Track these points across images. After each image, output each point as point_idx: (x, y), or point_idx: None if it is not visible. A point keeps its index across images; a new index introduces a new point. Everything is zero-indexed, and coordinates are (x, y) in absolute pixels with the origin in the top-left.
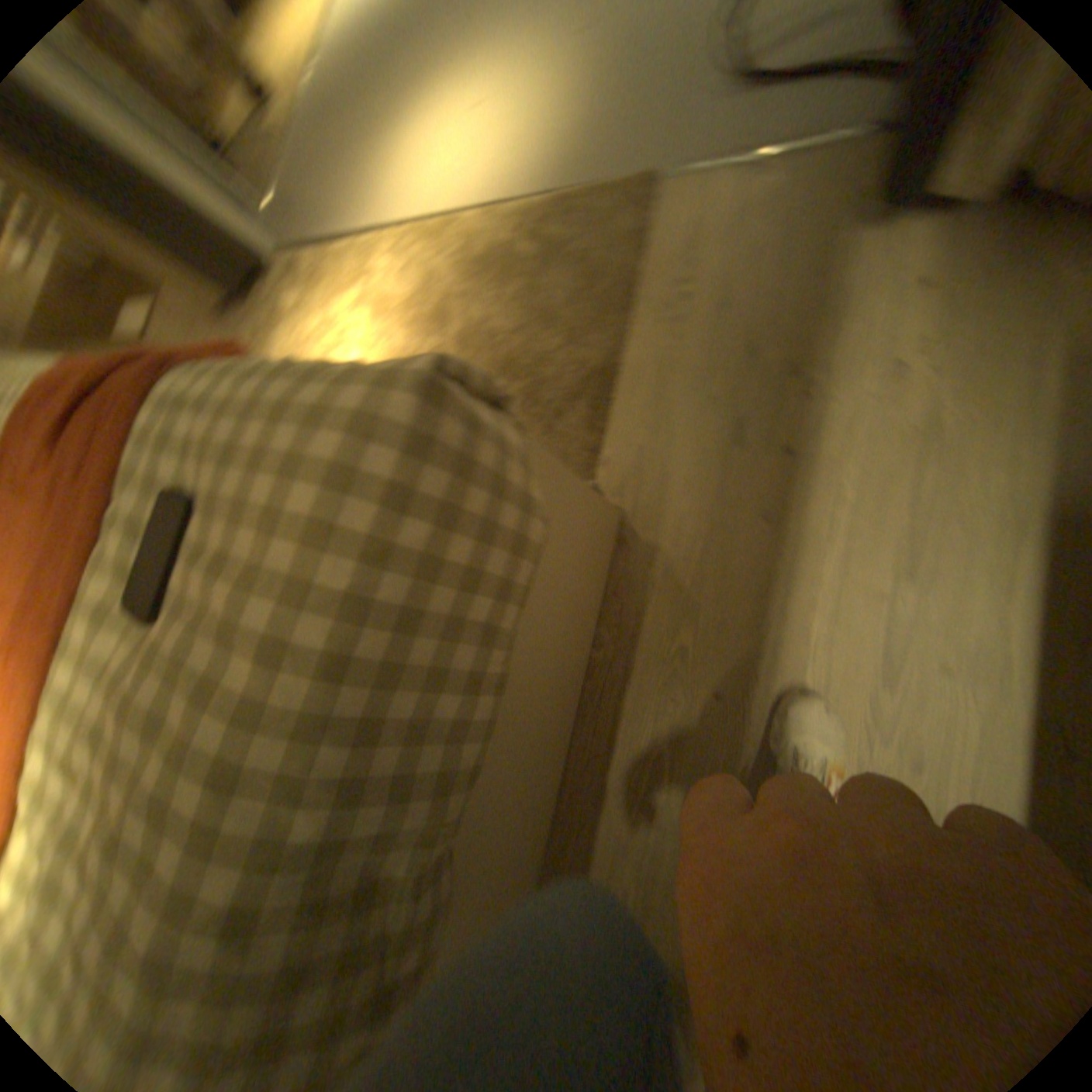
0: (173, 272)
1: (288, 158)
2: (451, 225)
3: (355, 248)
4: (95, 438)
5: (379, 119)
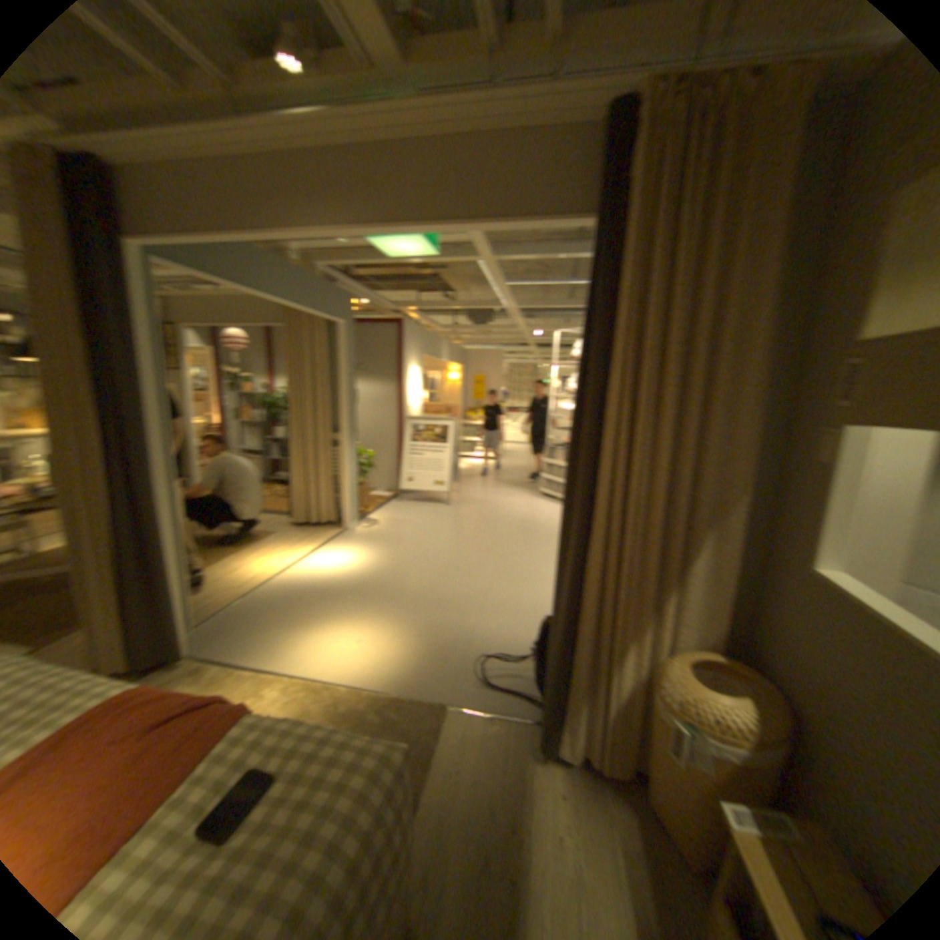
0: (116, 647)
1: (228, 619)
2: (328, 694)
3: (256, 683)
4: (200, 734)
5: (300, 627)
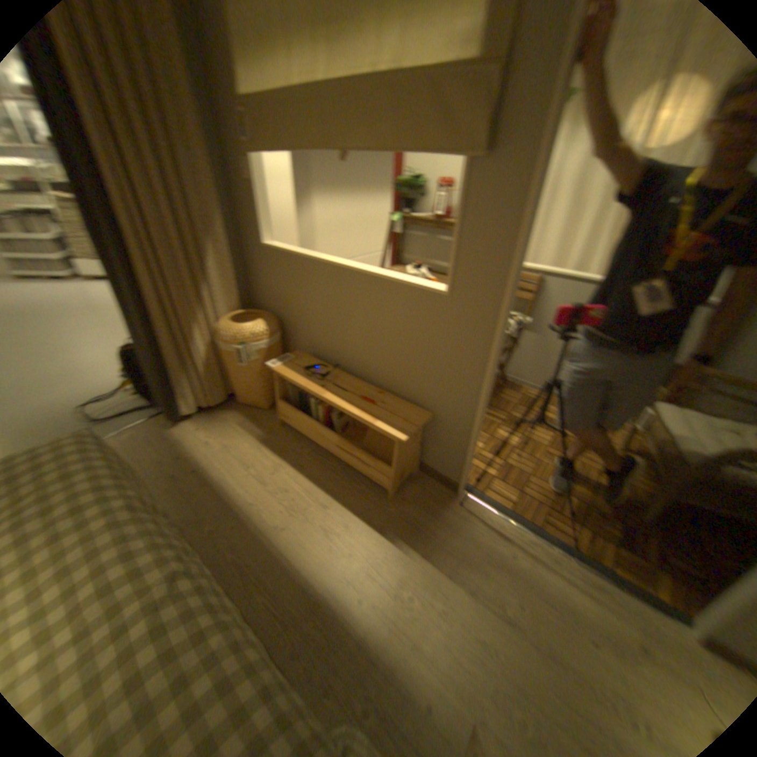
0: None
1: None
2: None
3: None
4: None
5: None
